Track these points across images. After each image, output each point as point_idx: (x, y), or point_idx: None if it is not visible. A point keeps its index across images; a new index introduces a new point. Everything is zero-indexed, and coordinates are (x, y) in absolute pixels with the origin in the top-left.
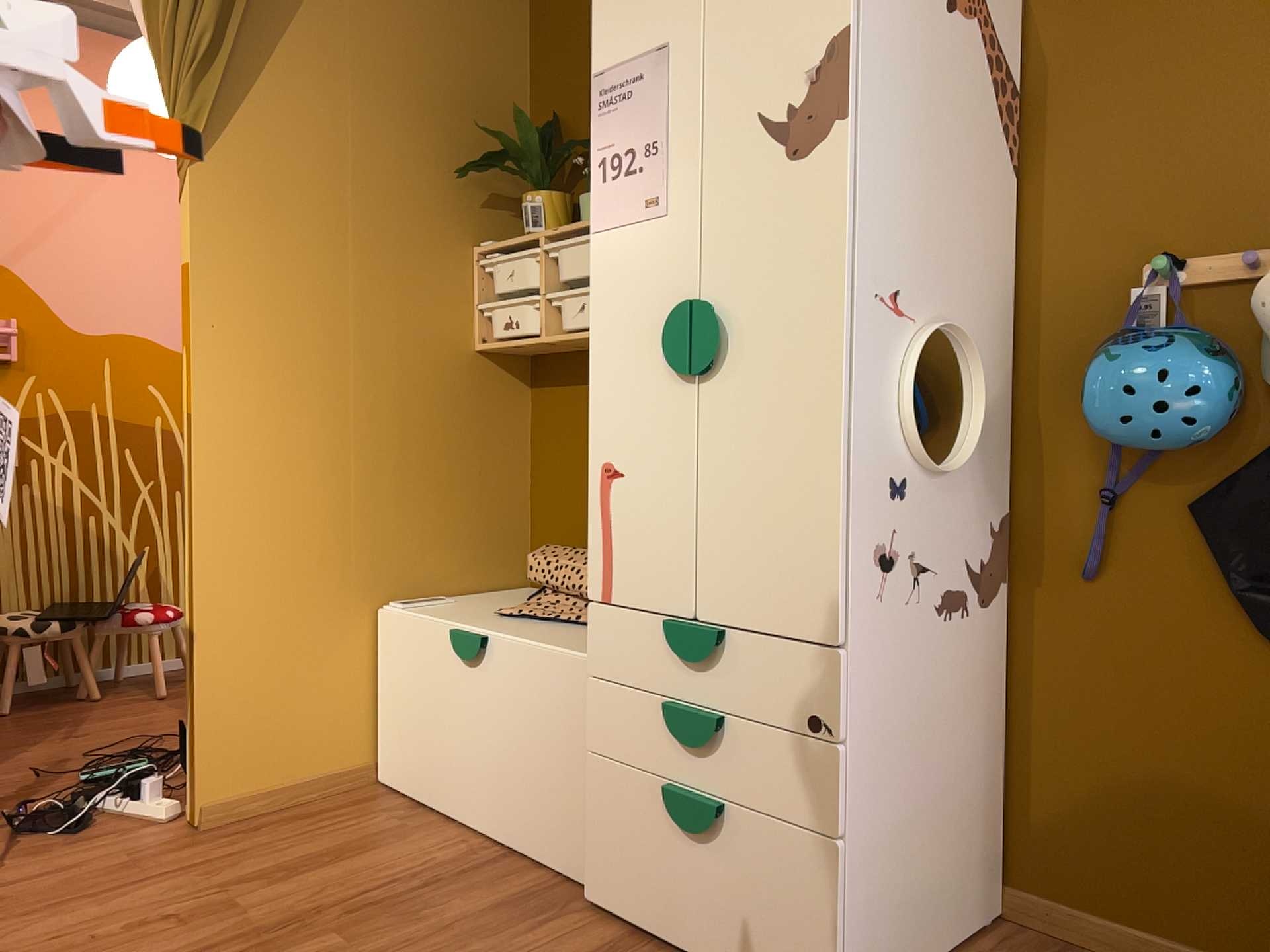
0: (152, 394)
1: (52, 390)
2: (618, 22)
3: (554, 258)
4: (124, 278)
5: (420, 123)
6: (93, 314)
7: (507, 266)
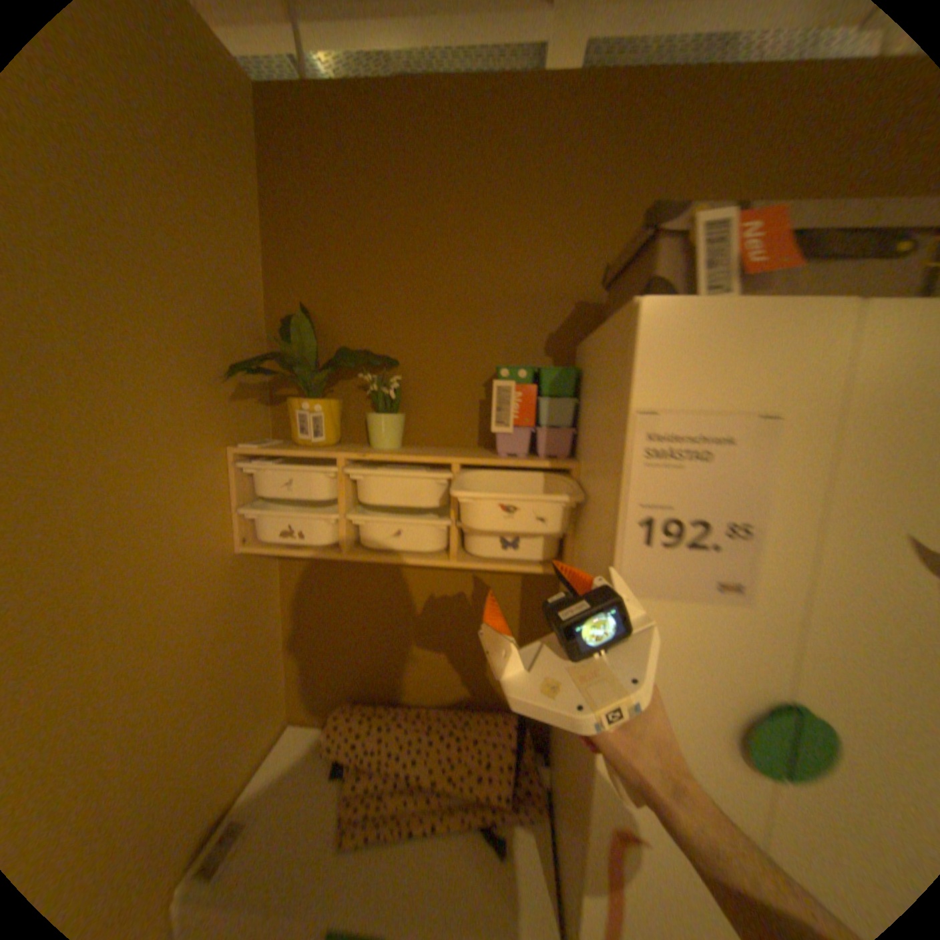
0: None
1: None
2: (693, 353)
3: (354, 479)
4: None
5: (159, 305)
6: None
7: (288, 478)
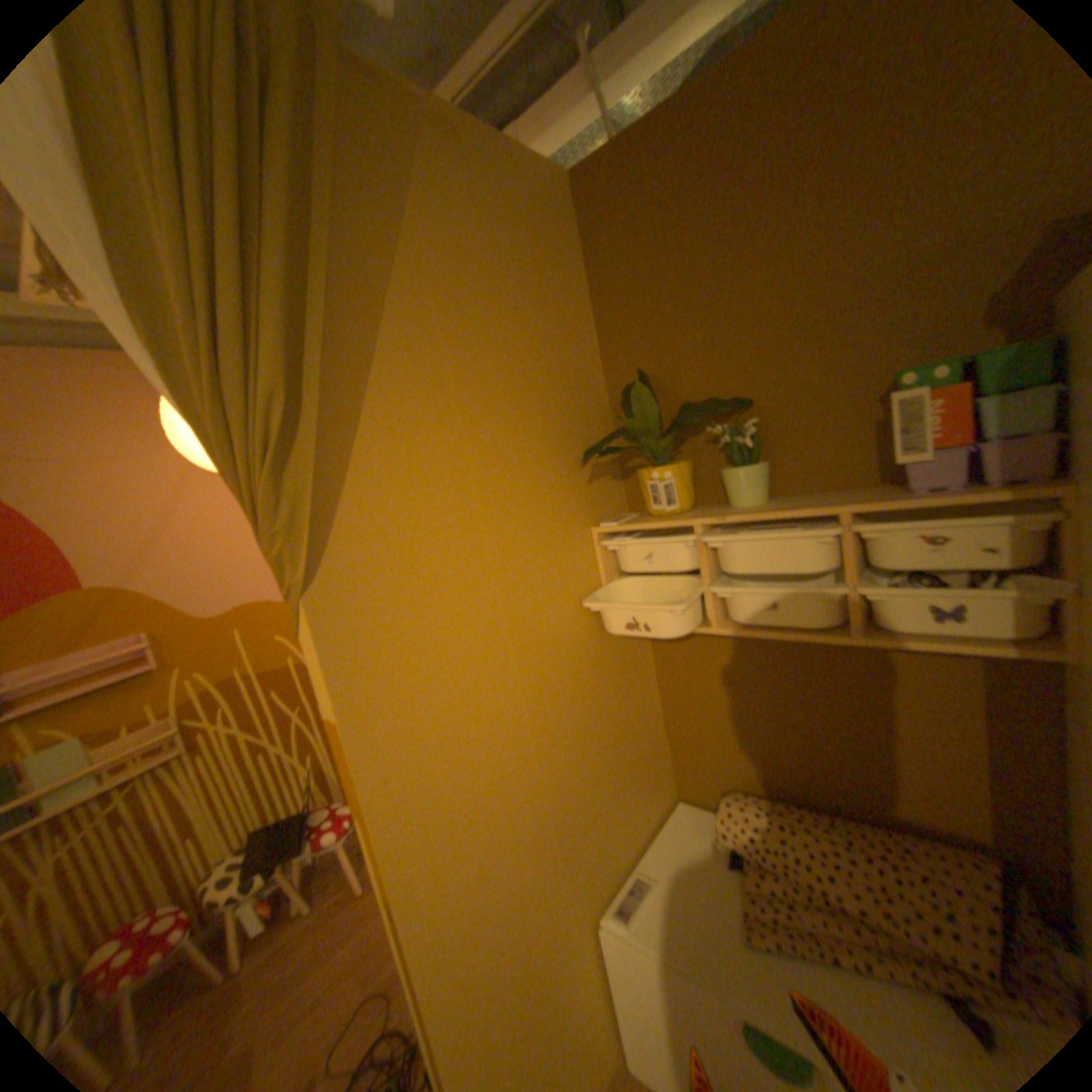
0: (277, 643)
1: (192, 675)
2: None
3: (715, 545)
4: (225, 561)
5: (524, 416)
6: (208, 600)
7: (646, 550)
